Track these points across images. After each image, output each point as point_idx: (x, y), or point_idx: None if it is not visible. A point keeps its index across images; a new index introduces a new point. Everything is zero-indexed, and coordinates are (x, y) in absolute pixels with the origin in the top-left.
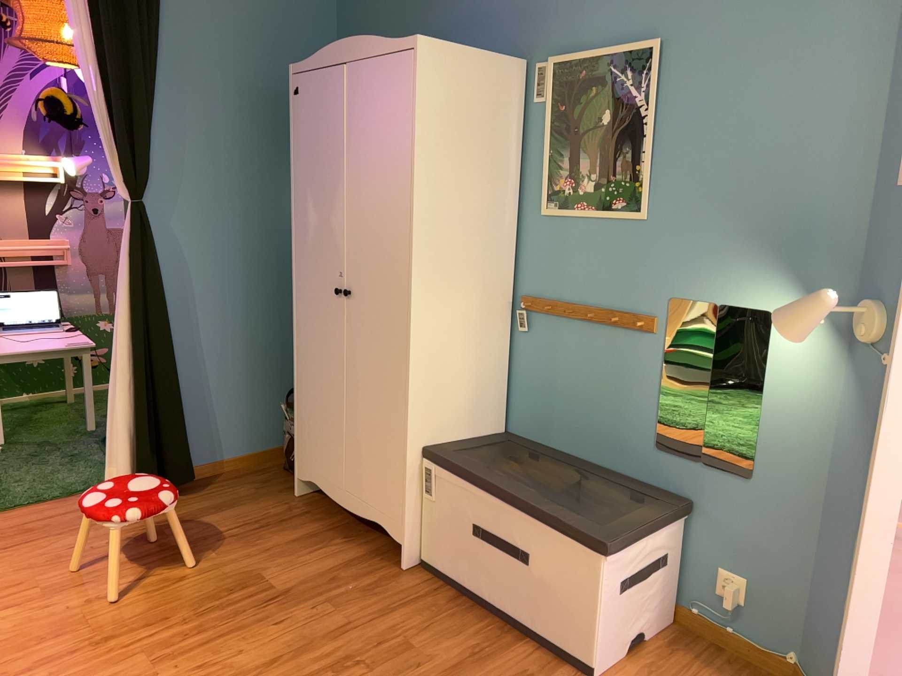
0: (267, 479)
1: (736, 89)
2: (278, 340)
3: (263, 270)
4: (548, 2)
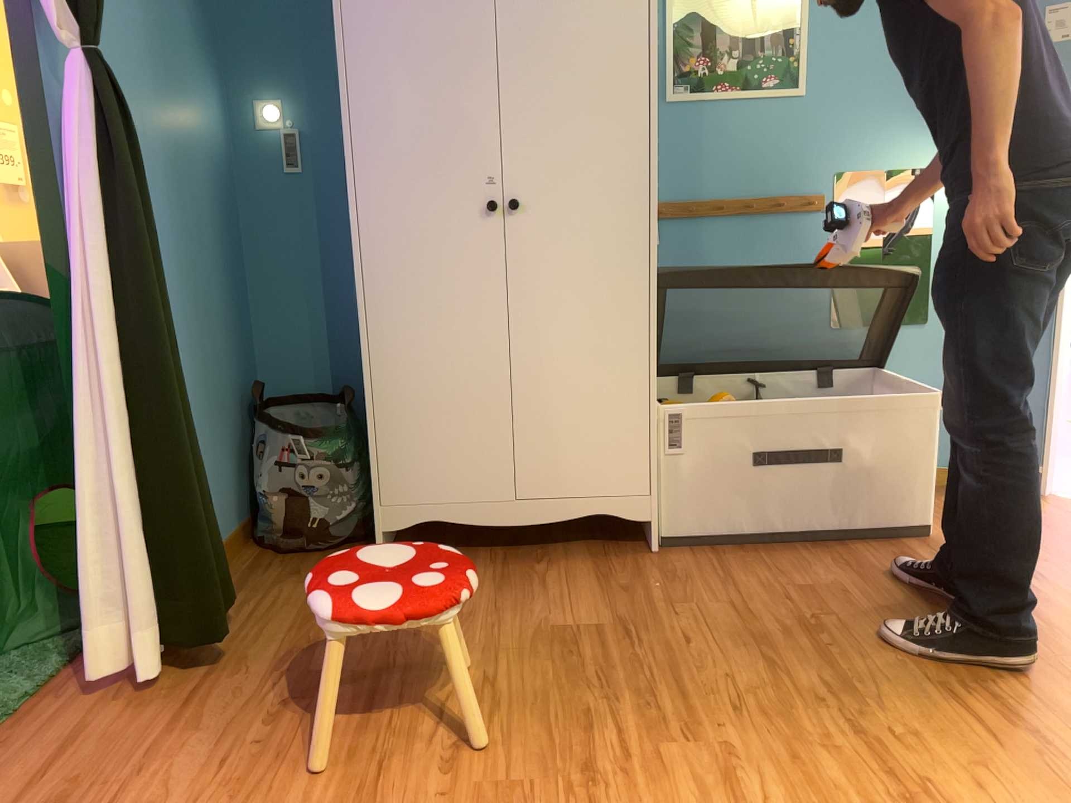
0: (292, 563)
1: None
2: (217, 346)
3: (192, 225)
4: None
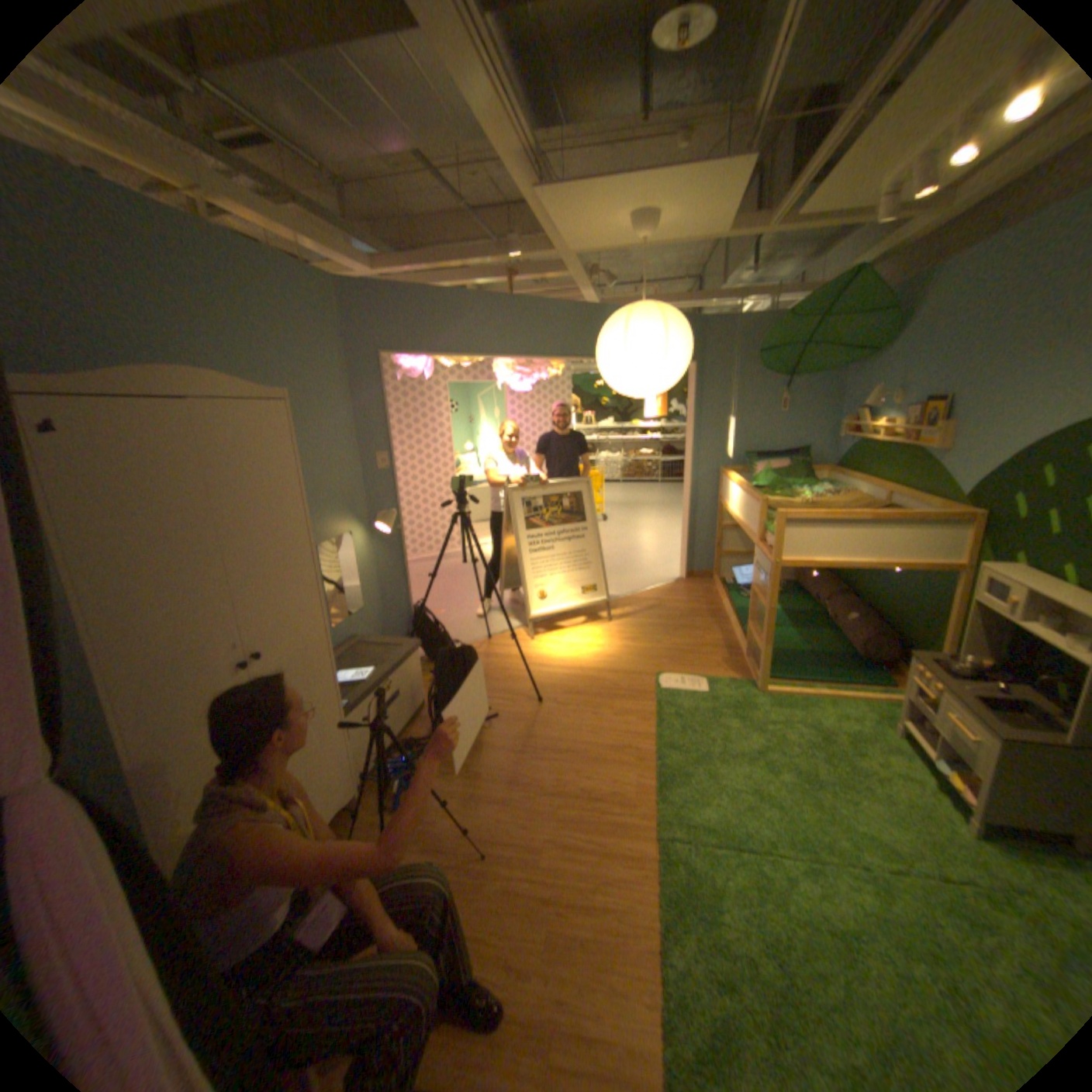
0: None
1: (313, 431)
2: None
3: None
4: (173, 346)
